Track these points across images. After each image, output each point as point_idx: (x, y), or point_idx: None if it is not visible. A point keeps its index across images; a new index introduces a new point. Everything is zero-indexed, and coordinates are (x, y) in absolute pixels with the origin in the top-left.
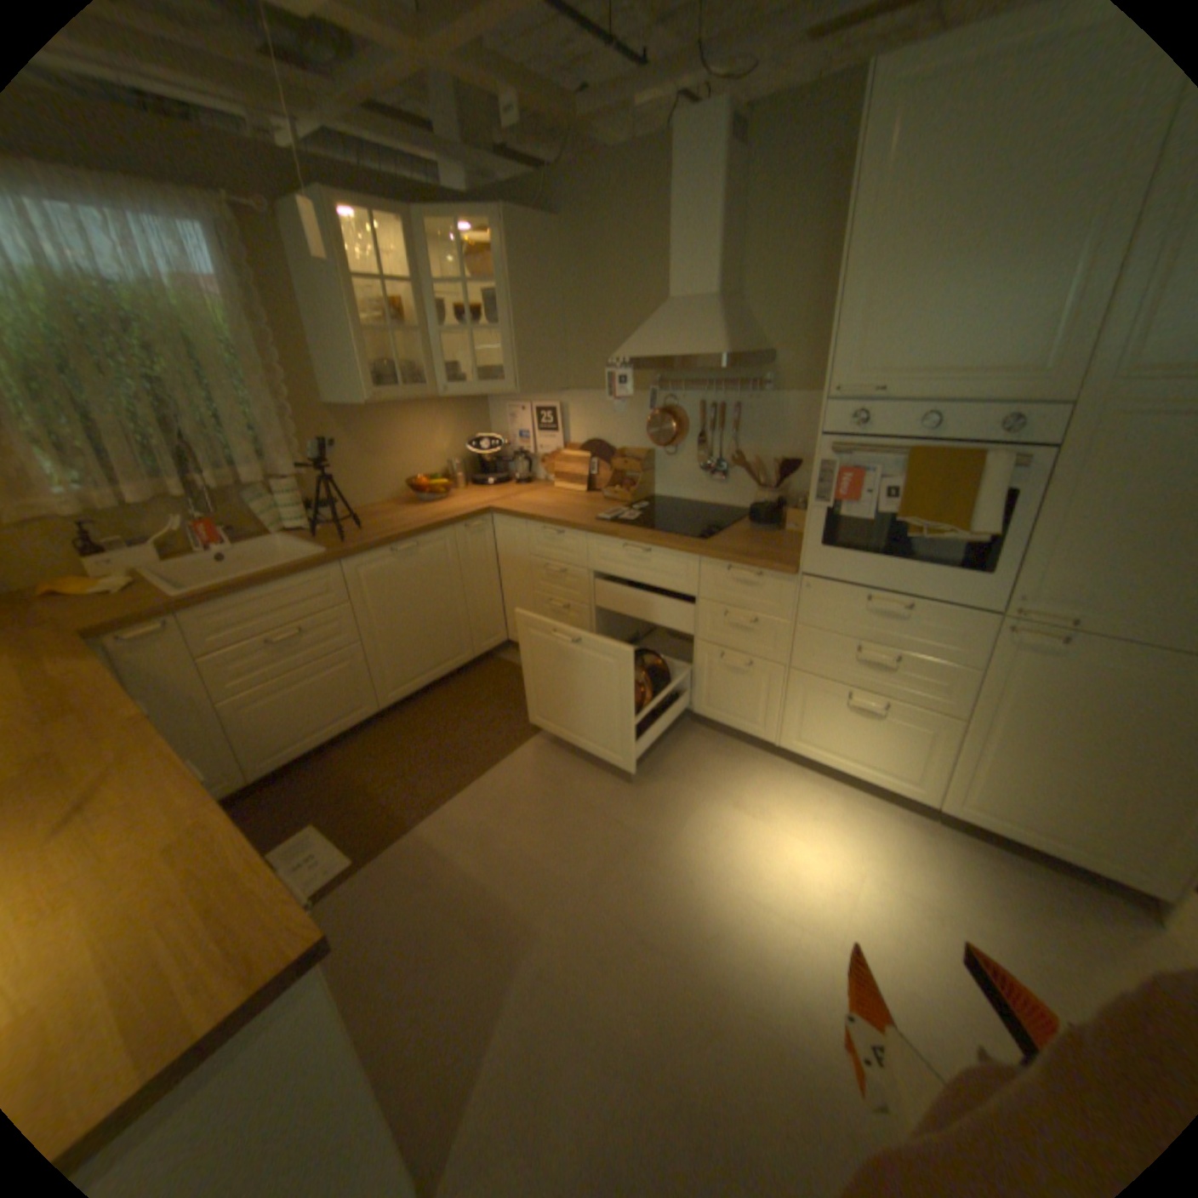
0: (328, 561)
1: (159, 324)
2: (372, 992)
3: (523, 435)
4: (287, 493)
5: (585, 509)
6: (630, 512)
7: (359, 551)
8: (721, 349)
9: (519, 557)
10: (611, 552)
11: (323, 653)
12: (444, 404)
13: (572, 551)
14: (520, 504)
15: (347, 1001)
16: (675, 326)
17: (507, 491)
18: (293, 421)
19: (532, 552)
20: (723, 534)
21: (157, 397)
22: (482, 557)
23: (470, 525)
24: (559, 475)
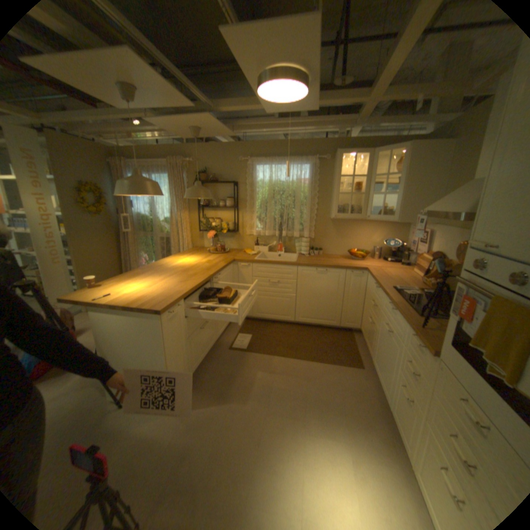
0: (293, 264)
1: (288, 191)
2: (215, 374)
3: (414, 242)
4: (304, 242)
5: (403, 282)
6: (419, 291)
7: (304, 264)
8: (465, 210)
9: (369, 293)
10: (388, 304)
11: (282, 291)
12: (383, 222)
13: (379, 297)
14: (382, 270)
15: (212, 370)
16: (461, 194)
17: (391, 265)
18: (317, 220)
19: (372, 292)
20: (442, 320)
21: (283, 209)
22: (356, 287)
23: (354, 271)
24: (417, 265)
